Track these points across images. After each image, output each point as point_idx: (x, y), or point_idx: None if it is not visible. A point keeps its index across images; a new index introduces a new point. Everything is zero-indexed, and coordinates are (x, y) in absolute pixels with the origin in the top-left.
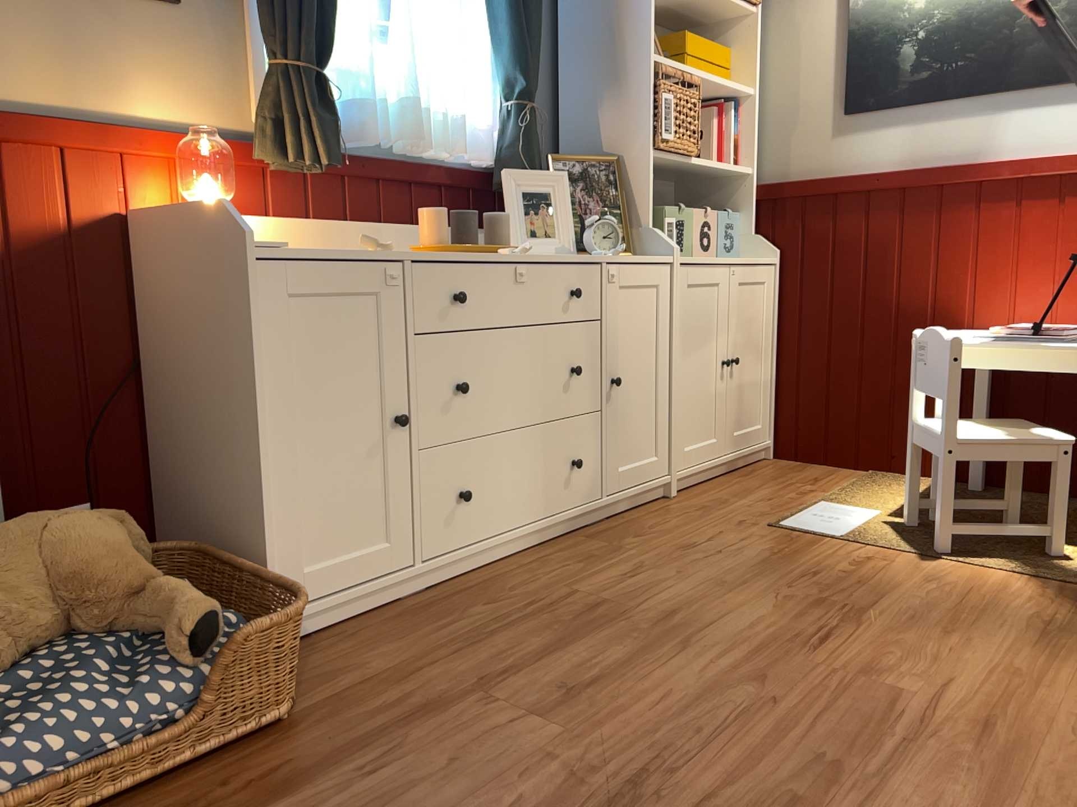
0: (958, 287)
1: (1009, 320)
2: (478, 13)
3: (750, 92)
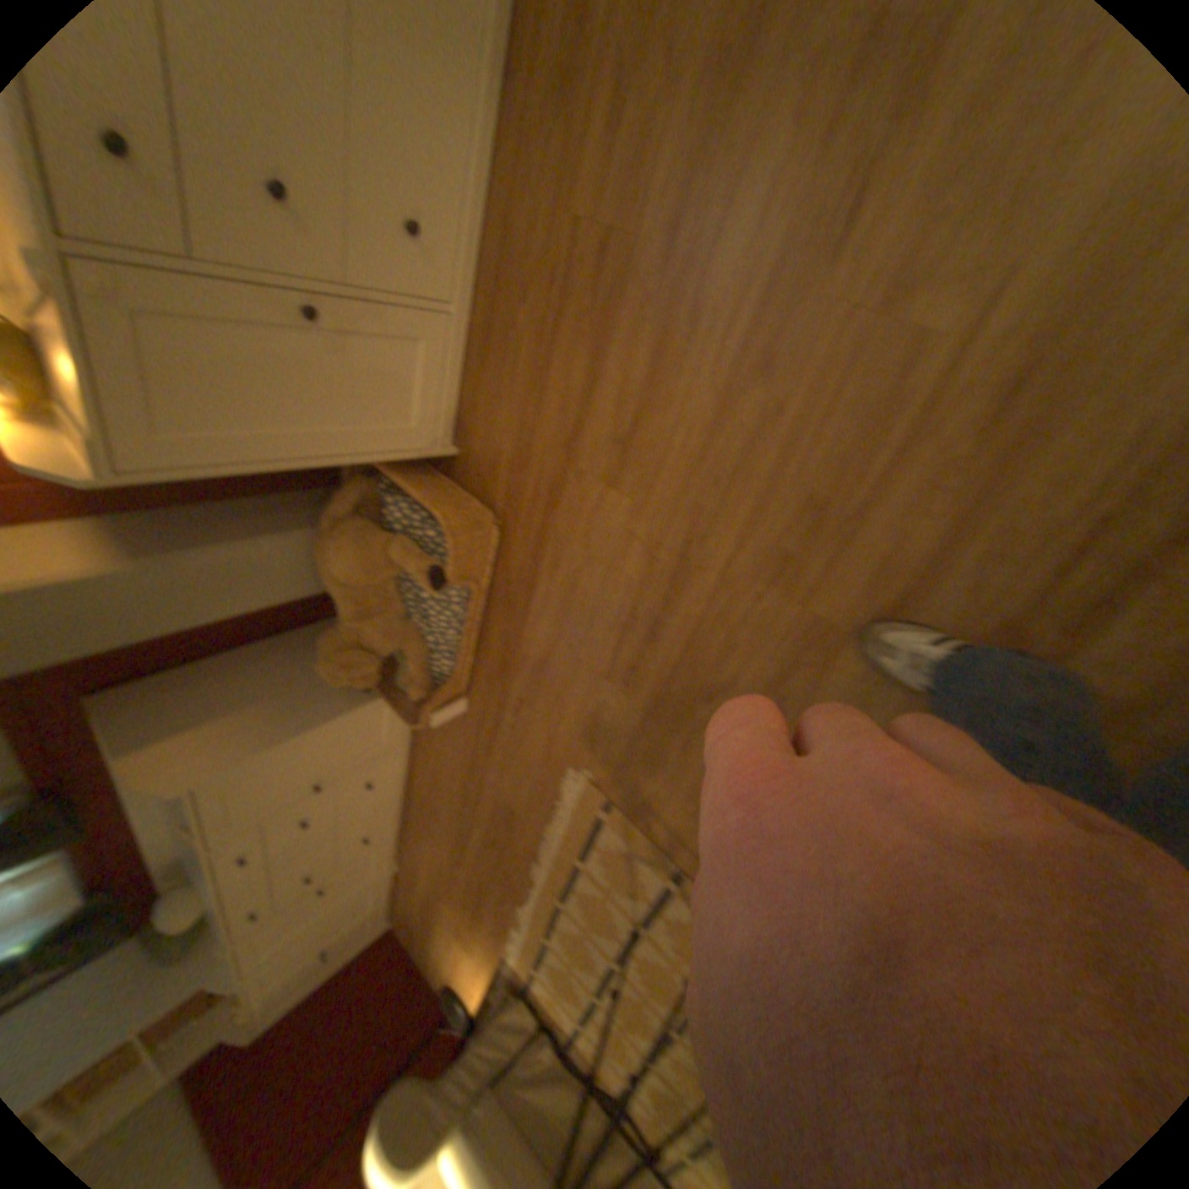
0: None
1: None
2: None
3: None
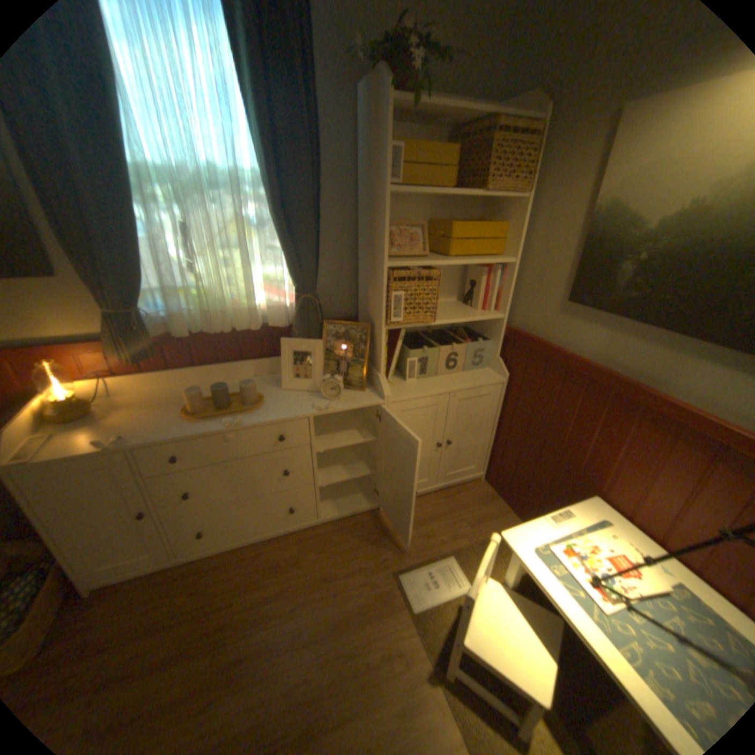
0: (607, 468)
1: (635, 514)
2: (271, 234)
3: (510, 260)
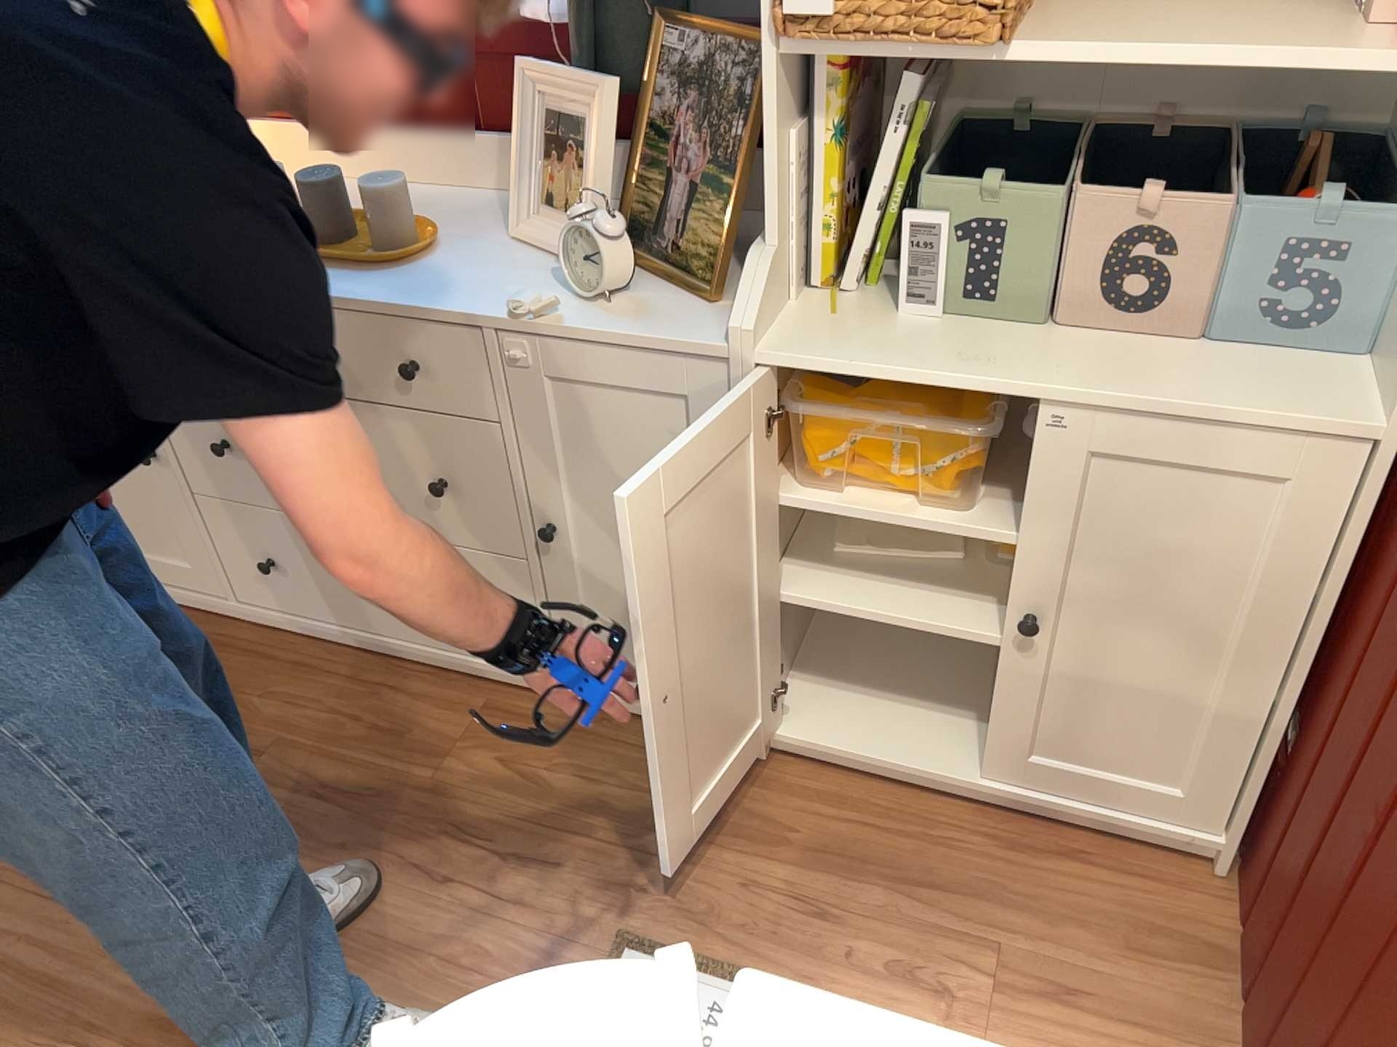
0: None
1: None
2: None
3: None
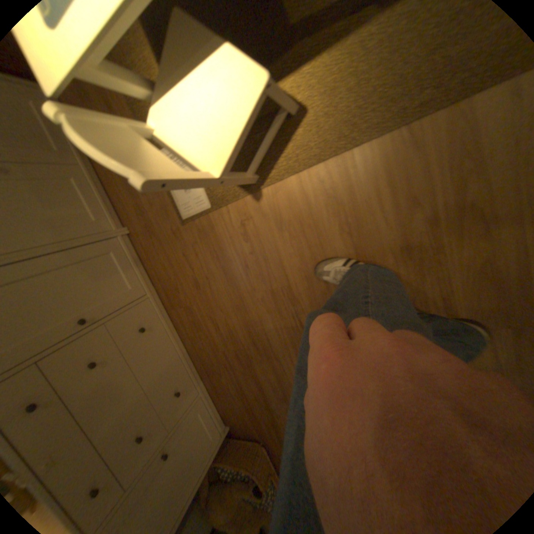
0: None
1: None
2: None
3: None
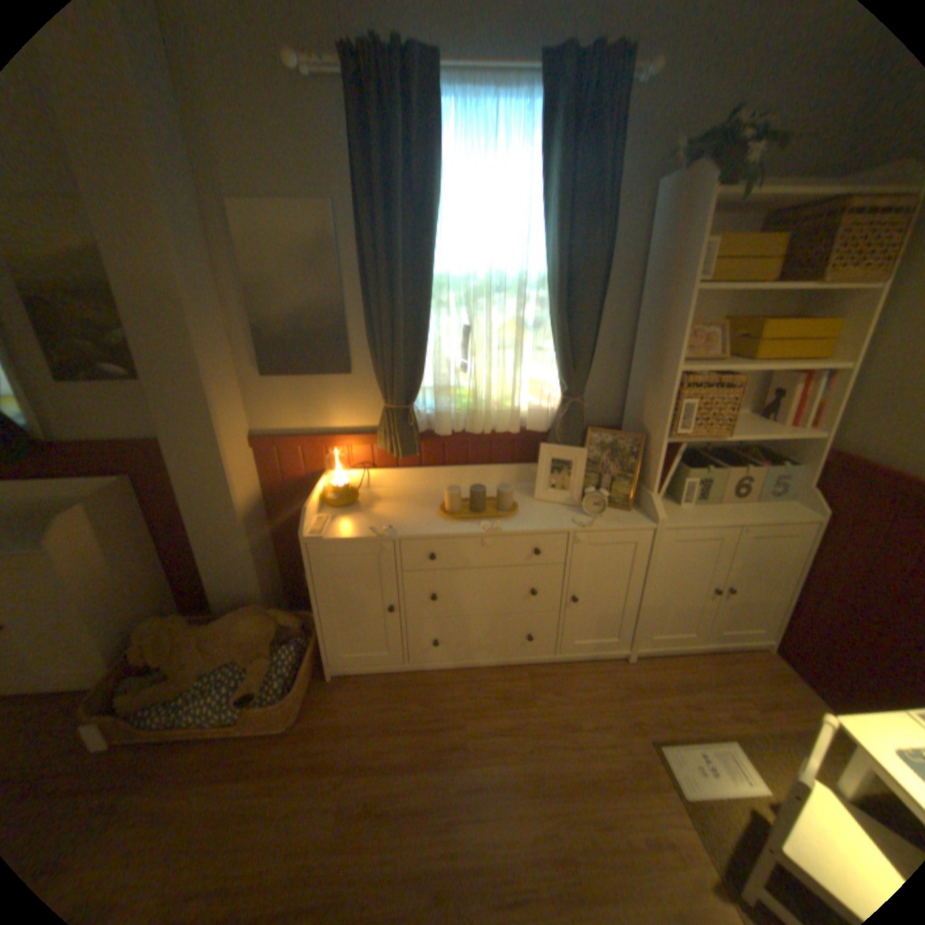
0: None
1: None
2: (545, 335)
3: (846, 366)
